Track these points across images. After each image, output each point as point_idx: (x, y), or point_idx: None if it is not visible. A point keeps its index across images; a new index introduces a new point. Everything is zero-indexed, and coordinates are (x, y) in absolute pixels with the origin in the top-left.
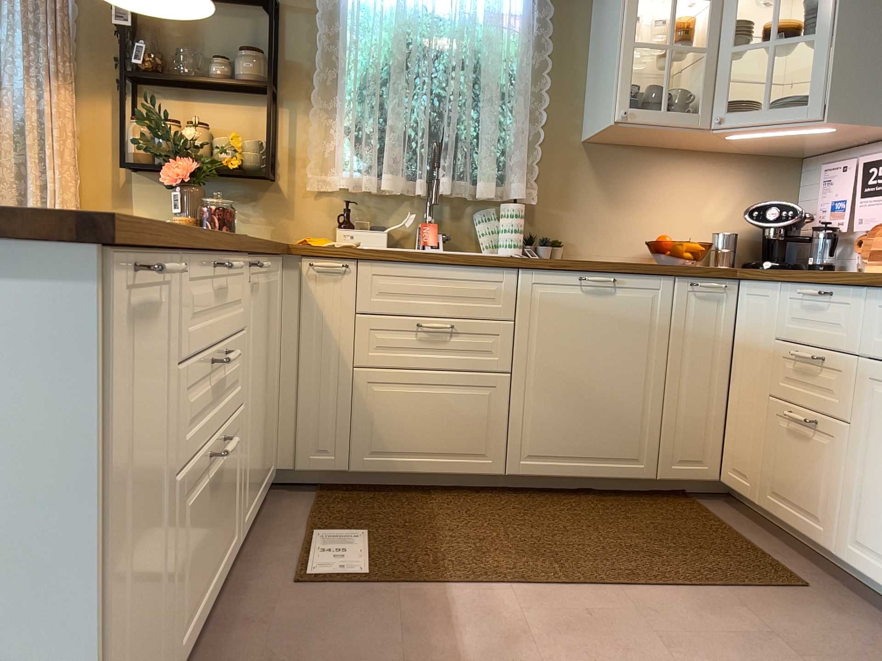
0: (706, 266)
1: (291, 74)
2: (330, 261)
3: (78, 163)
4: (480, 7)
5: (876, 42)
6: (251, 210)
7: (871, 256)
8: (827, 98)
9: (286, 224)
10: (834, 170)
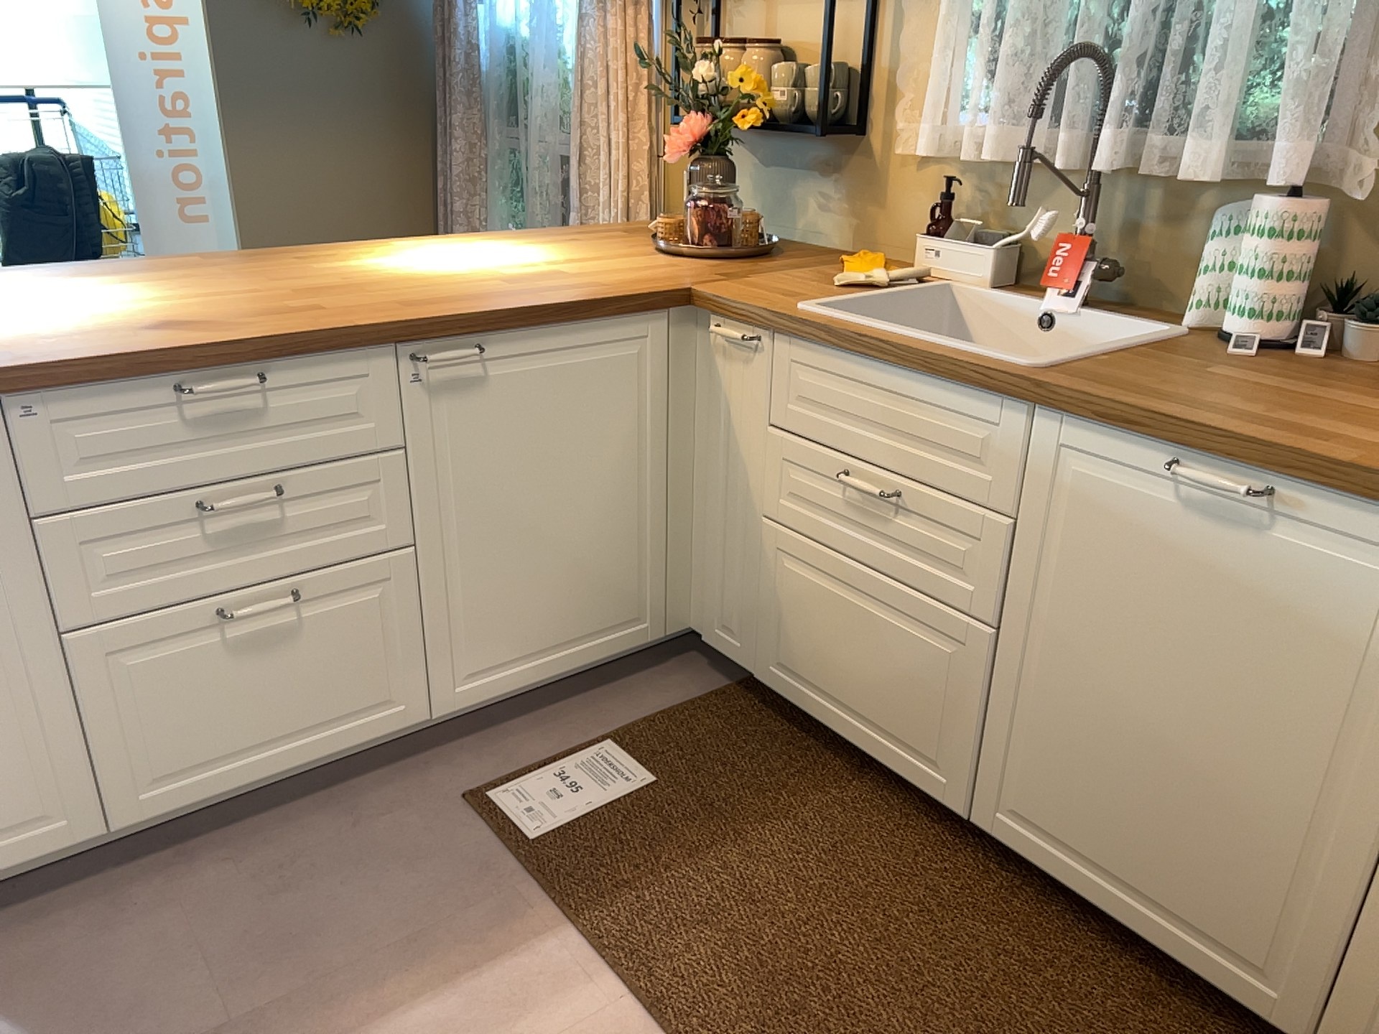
0: None
1: None
2: (742, 325)
3: (646, 116)
4: None
5: None
6: (829, 191)
7: None
8: None
9: (870, 218)
10: None
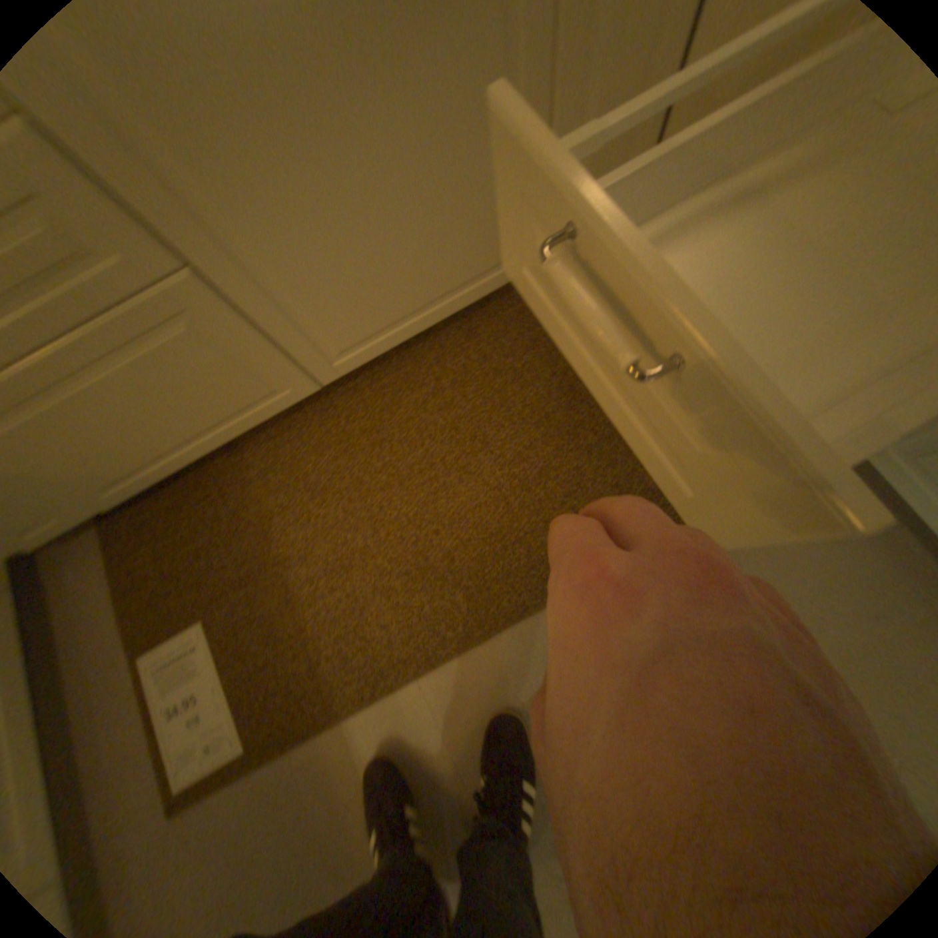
0: None
1: None
2: None
3: None
4: None
5: None
6: None
7: None
8: None
9: None
10: None
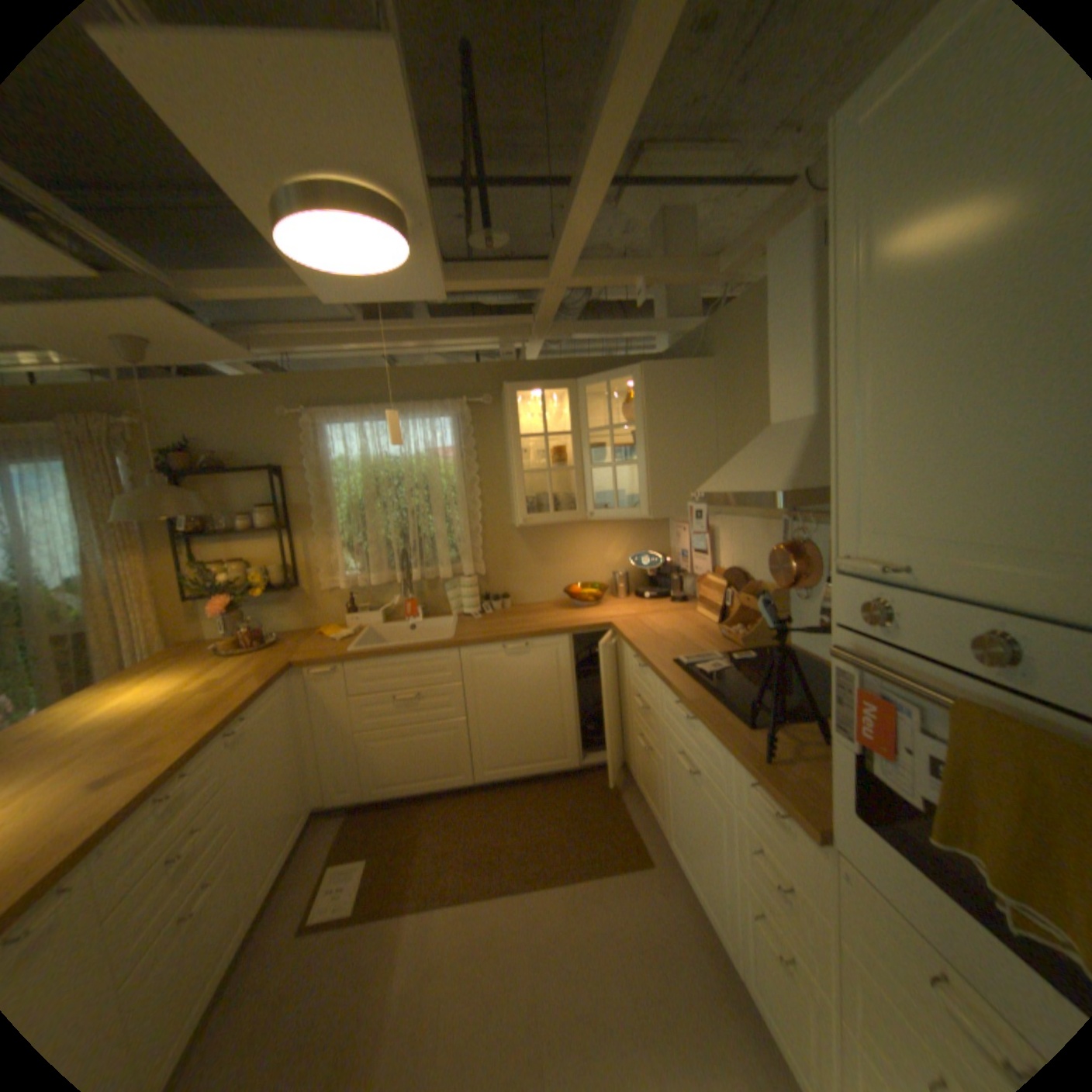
0: (590, 622)
1: (296, 513)
2: (324, 667)
3: (150, 602)
4: (423, 448)
5: (676, 463)
6: (285, 610)
7: (699, 601)
8: (650, 503)
9: (311, 615)
10: (679, 529)
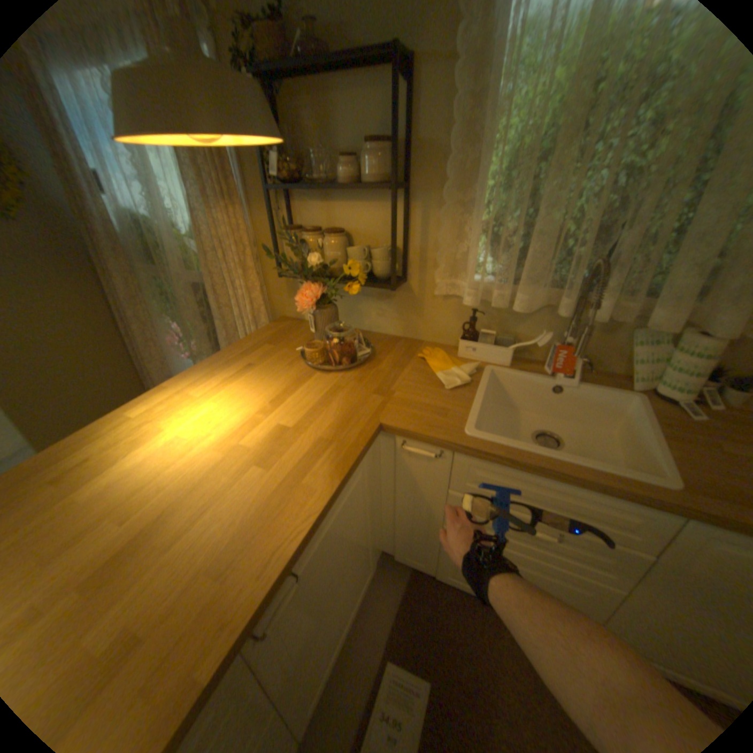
0: None
1: (423, 156)
2: (427, 443)
3: (254, 267)
4: None
5: None
6: (385, 307)
7: None
8: None
9: (415, 321)
10: None
